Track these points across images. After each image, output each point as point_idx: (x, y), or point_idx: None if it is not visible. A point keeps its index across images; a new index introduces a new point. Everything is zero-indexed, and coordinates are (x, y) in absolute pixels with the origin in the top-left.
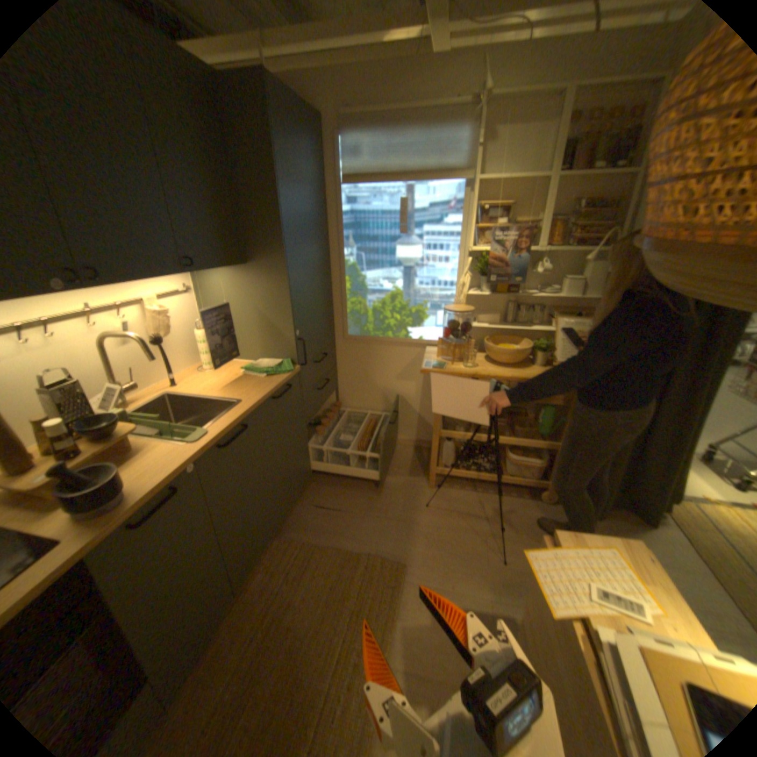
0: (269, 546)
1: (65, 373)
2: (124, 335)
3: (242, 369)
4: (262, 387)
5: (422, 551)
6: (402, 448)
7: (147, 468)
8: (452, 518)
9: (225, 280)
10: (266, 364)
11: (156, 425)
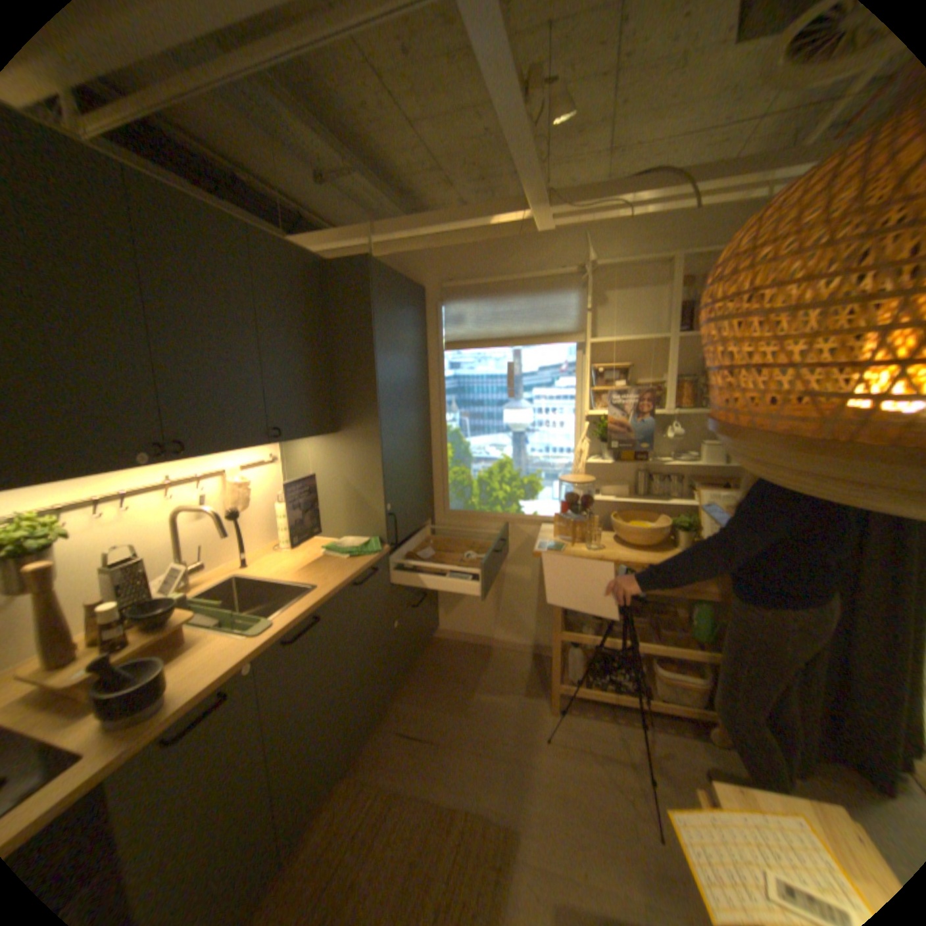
0: (335, 791)
1: (132, 551)
2: (200, 510)
3: (324, 549)
4: (343, 571)
5: (542, 813)
6: (517, 657)
7: (198, 667)
8: (585, 764)
9: (314, 450)
10: (351, 544)
11: (217, 615)
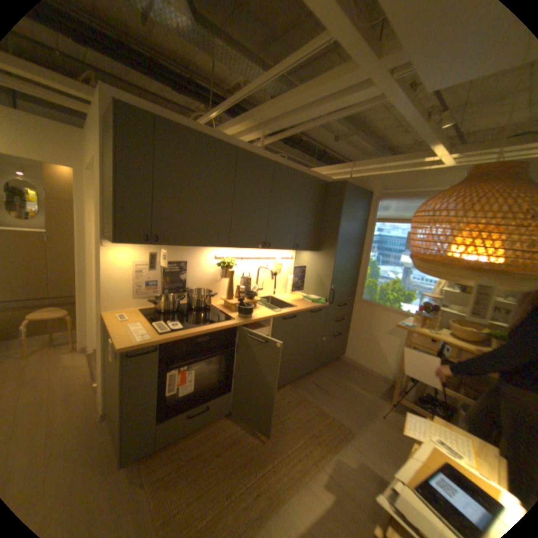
0: (285, 388)
1: (247, 275)
2: (266, 268)
3: (302, 297)
4: (307, 305)
5: (369, 437)
6: (382, 383)
7: (259, 313)
8: (400, 434)
9: (307, 257)
10: (313, 298)
11: (264, 304)
